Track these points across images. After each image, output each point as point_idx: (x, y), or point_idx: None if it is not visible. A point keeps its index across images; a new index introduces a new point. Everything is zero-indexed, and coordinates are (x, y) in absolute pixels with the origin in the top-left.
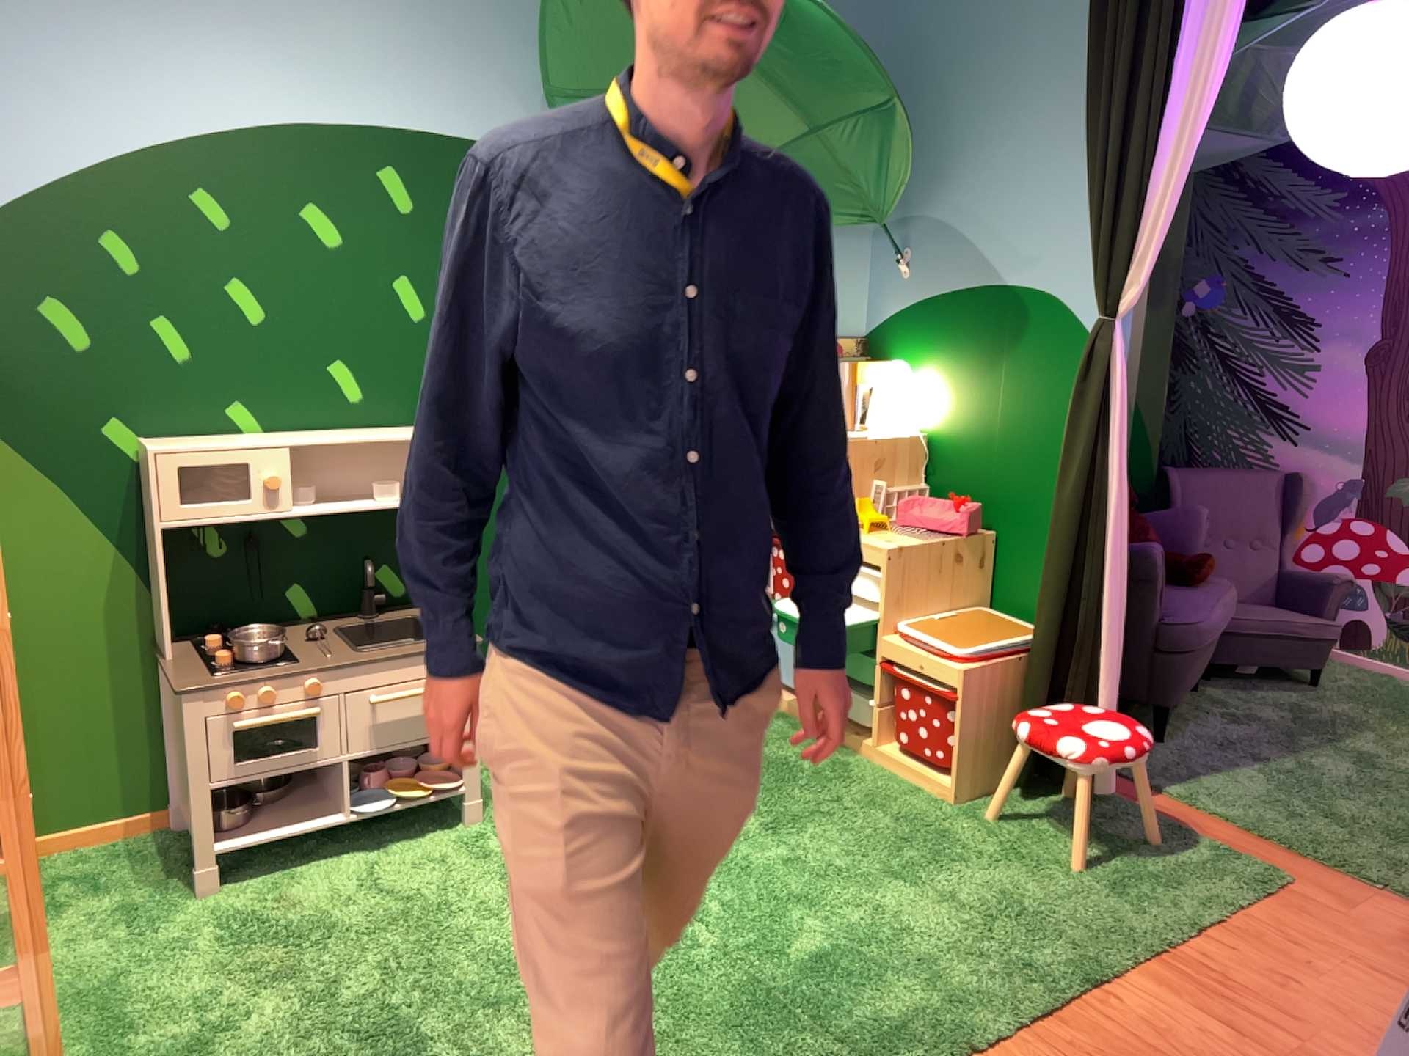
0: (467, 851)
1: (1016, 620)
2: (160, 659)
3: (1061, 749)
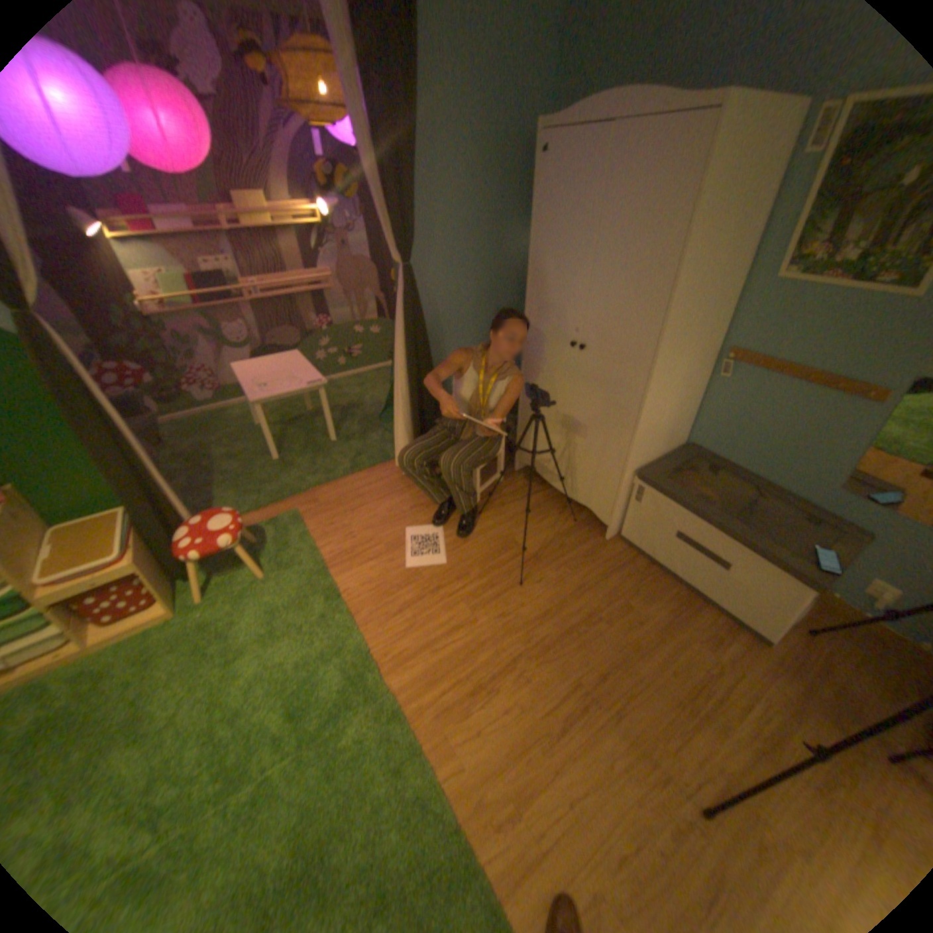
0: None
1: (88, 517)
2: None
3: (223, 545)
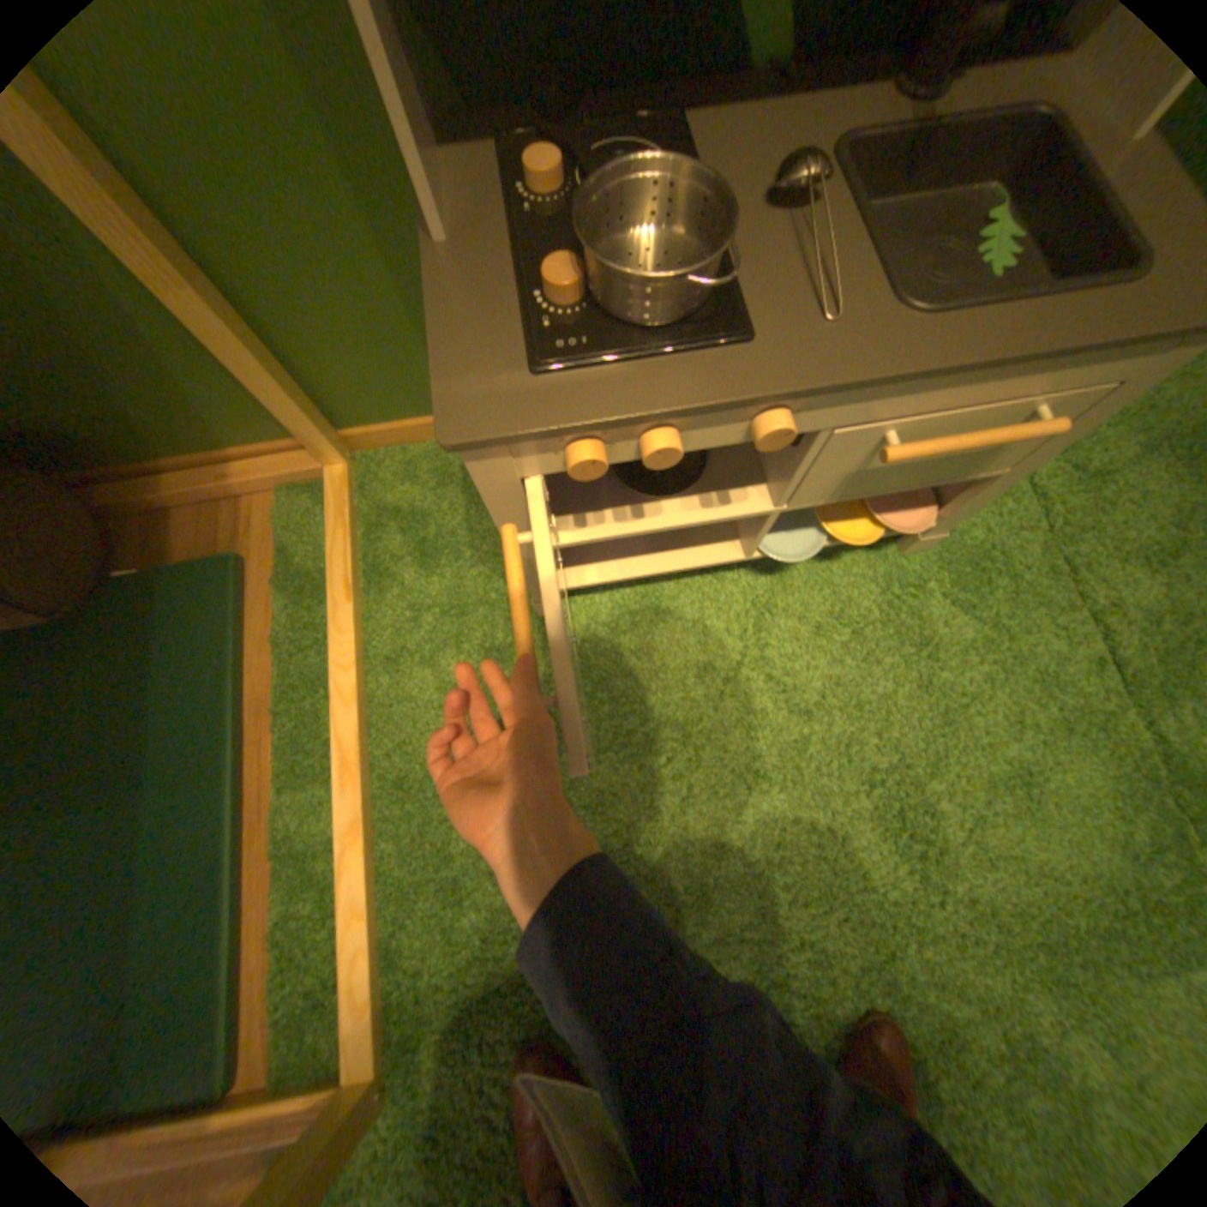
0: (899, 616)
1: None
2: (425, 228)
3: None
